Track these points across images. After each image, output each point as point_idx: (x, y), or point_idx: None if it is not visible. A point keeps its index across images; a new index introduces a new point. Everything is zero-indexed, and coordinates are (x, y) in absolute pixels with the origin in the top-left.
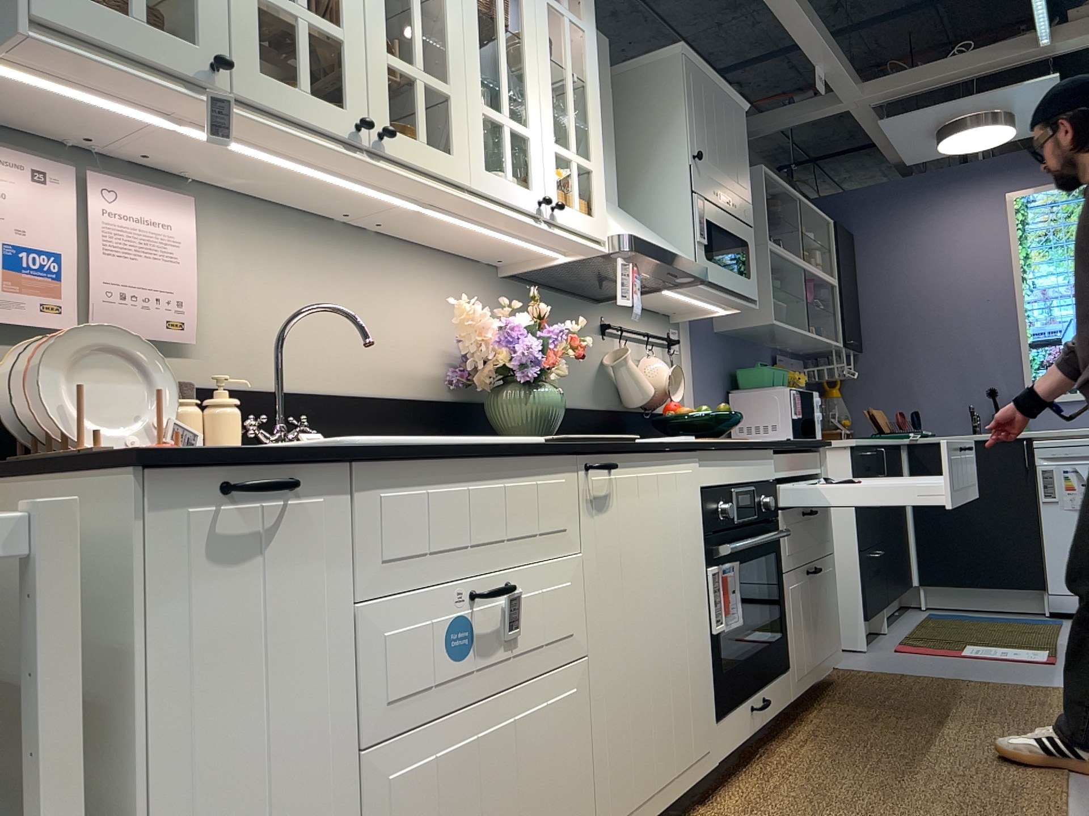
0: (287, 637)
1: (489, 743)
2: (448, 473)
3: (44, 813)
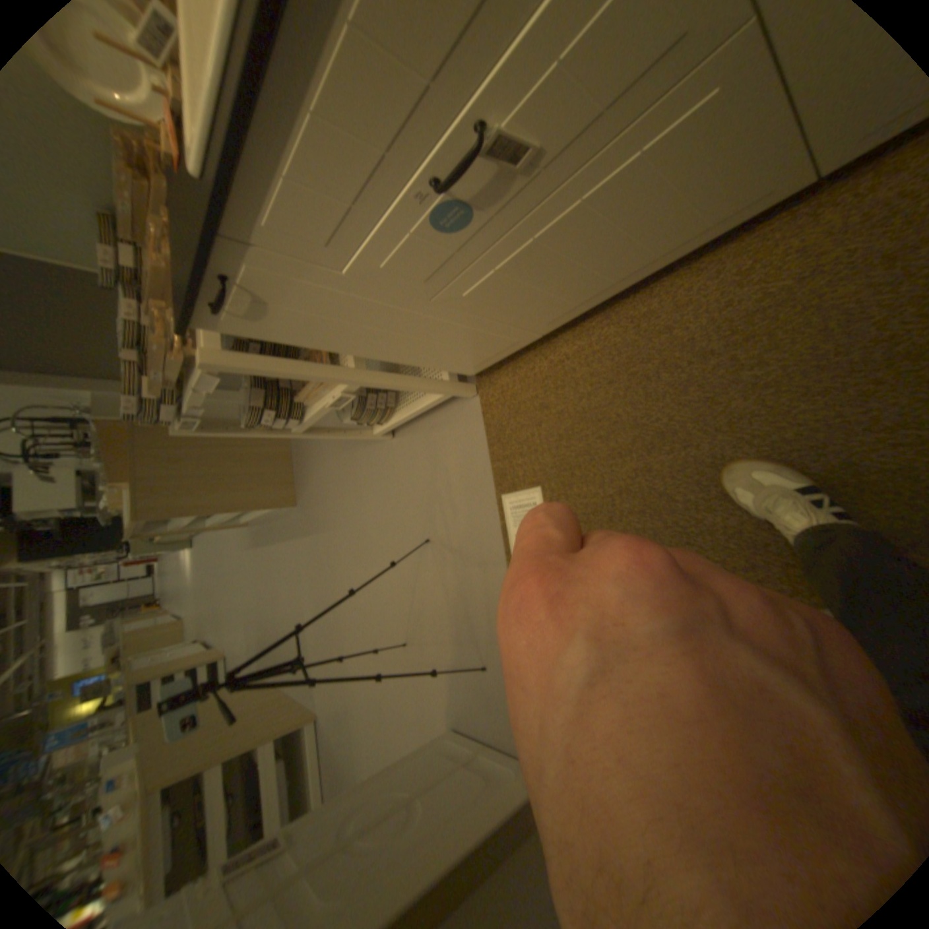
0: (333, 306)
1: (557, 230)
2: (278, 131)
3: (325, 380)
